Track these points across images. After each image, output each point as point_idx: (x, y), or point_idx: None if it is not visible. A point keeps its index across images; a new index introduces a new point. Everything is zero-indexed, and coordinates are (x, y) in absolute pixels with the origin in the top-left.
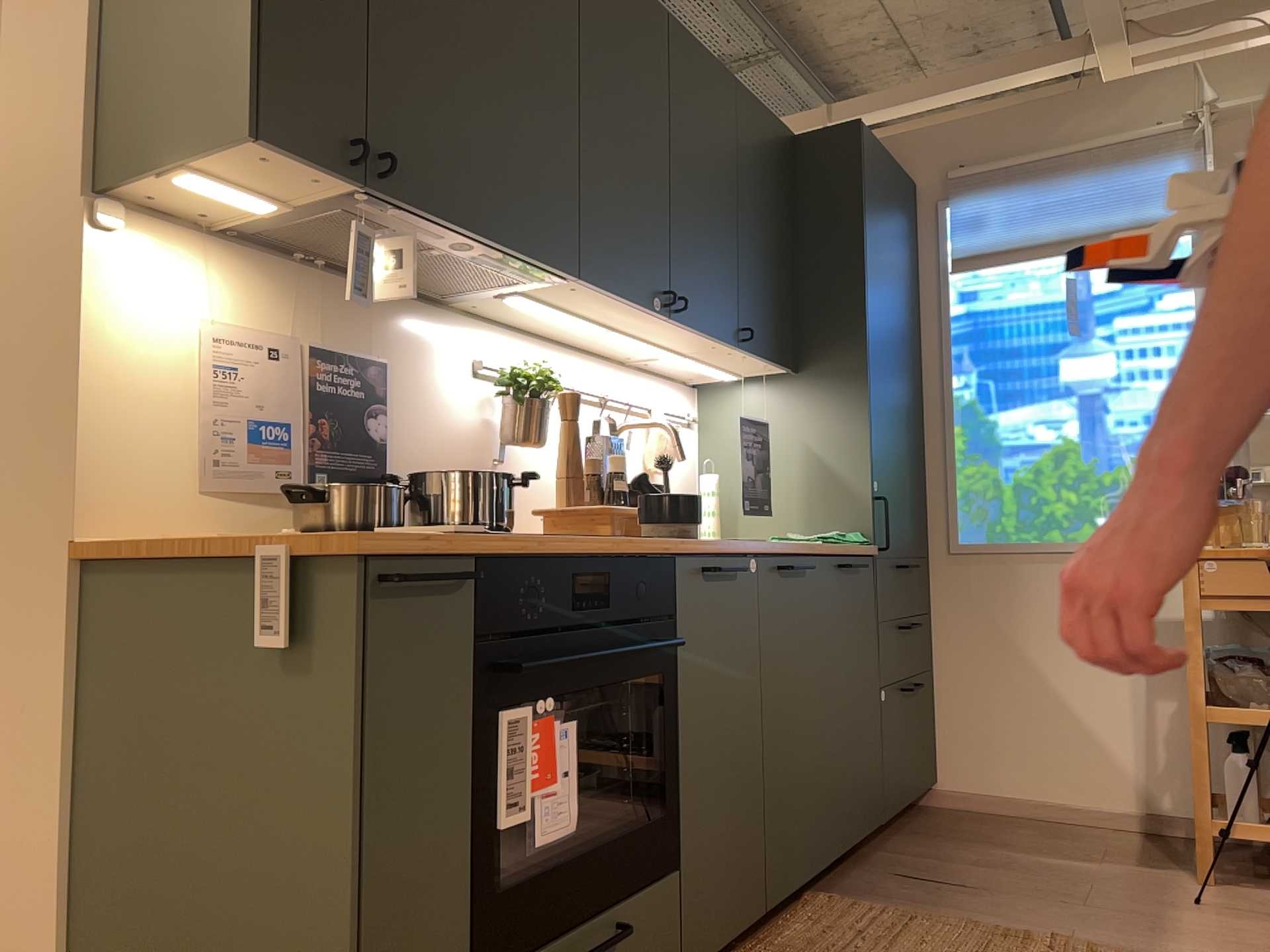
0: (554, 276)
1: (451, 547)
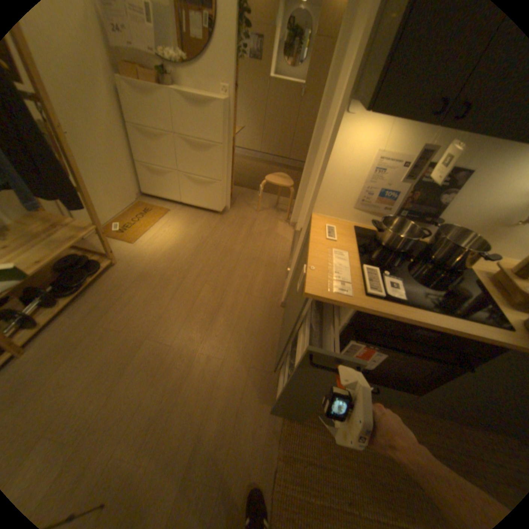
0: None
1: (348, 306)
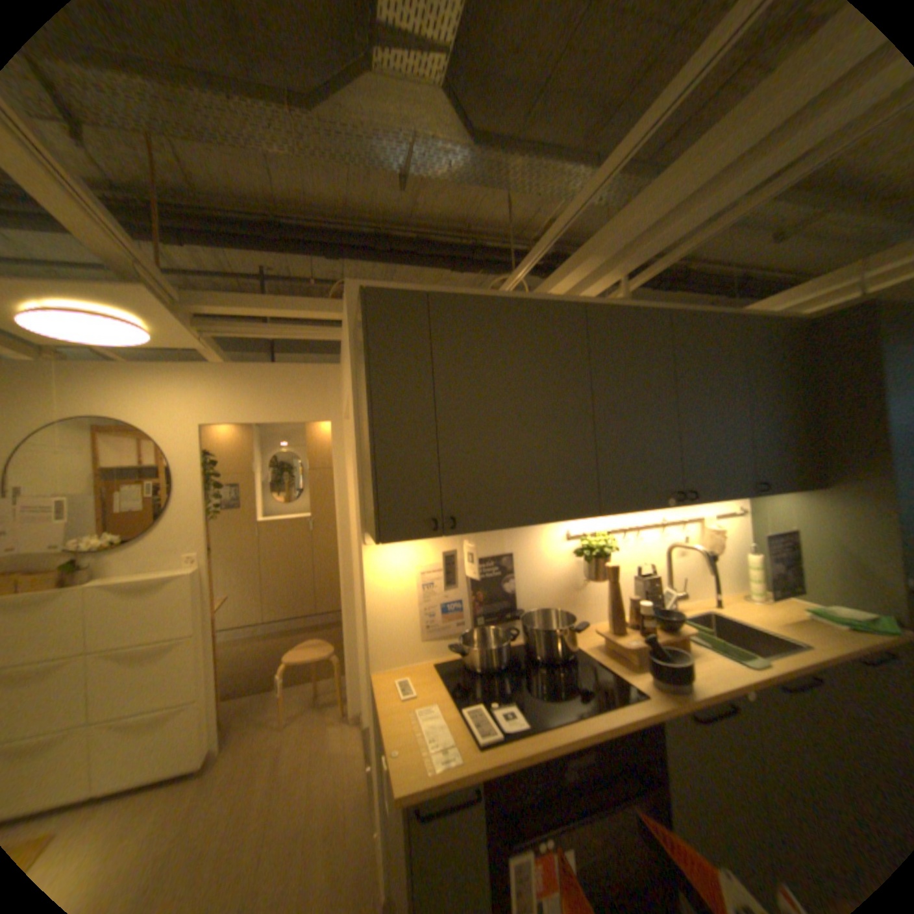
0: (586, 514)
1: (464, 782)
